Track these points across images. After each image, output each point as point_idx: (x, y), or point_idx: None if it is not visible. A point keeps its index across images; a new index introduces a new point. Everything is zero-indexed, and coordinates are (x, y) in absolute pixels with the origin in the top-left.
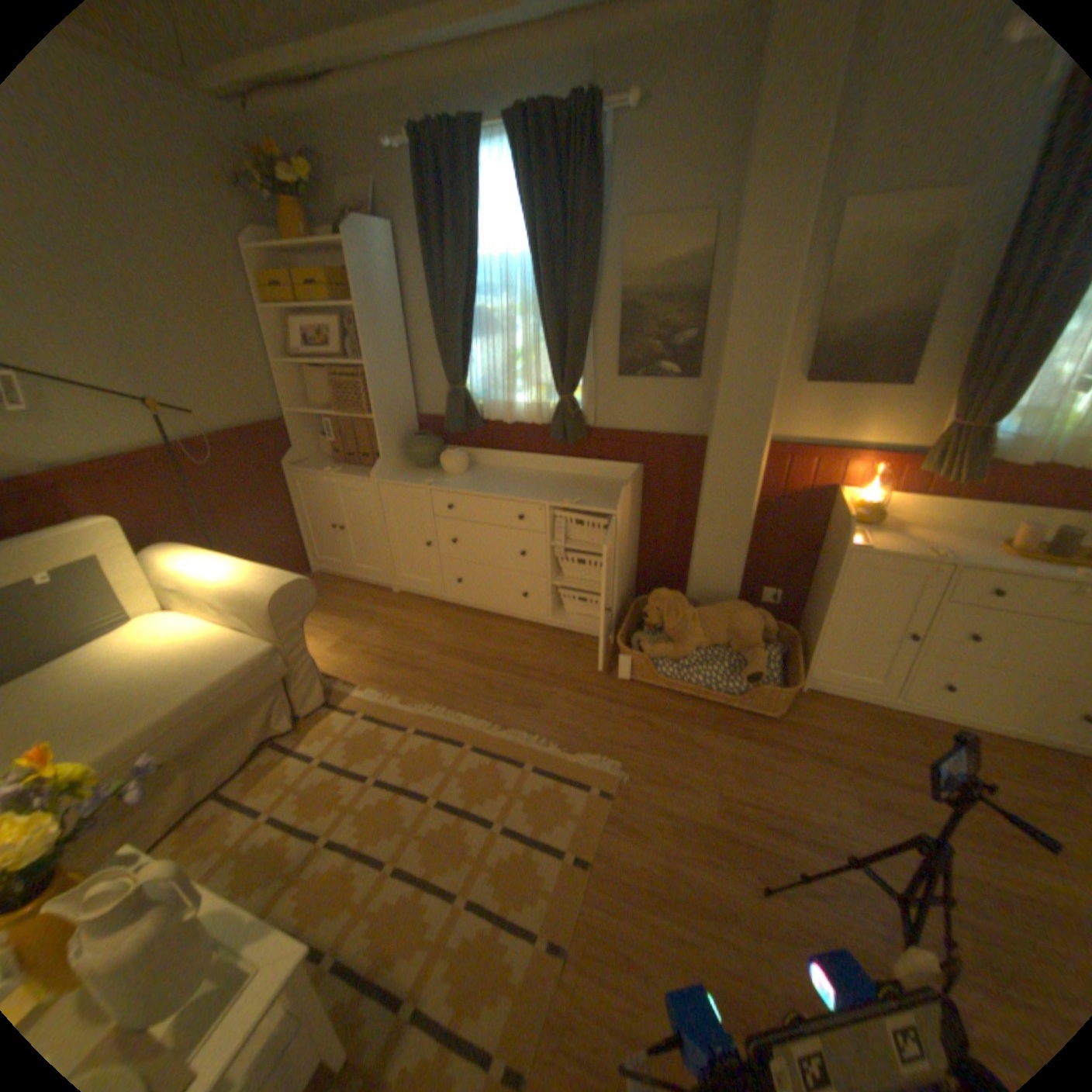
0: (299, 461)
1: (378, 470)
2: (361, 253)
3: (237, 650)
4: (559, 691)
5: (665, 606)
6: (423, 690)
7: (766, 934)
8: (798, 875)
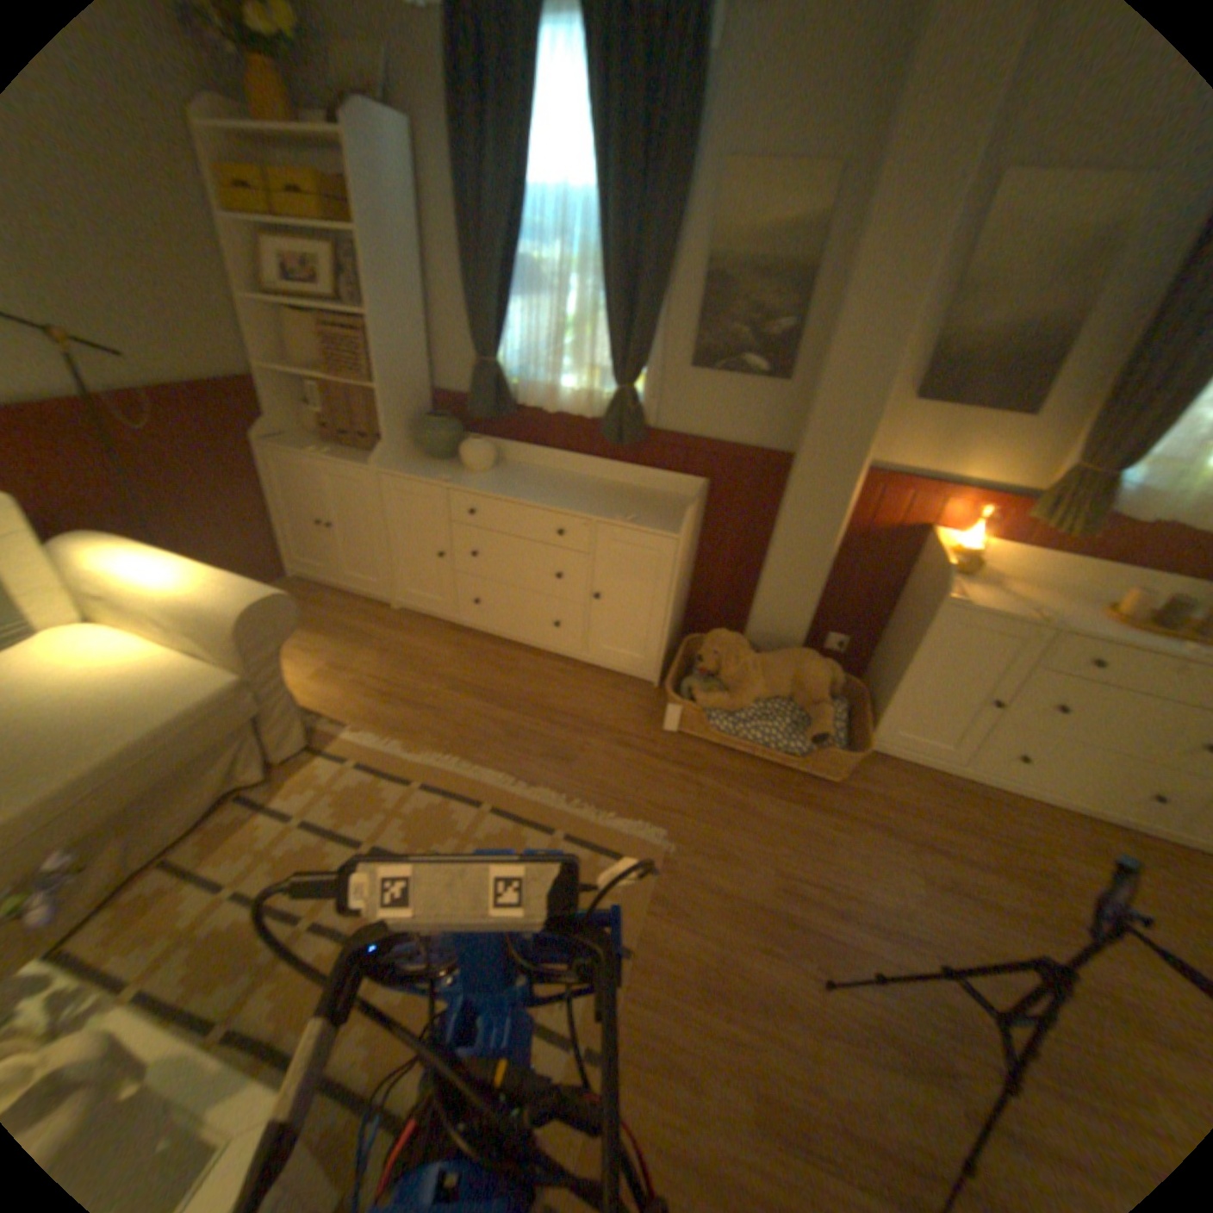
0: (276, 434)
1: (382, 456)
2: (369, 156)
3: (194, 681)
4: (595, 741)
5: (725, 650)
6: (432, 733)
7: (827, 1032)
8: (861, 964)
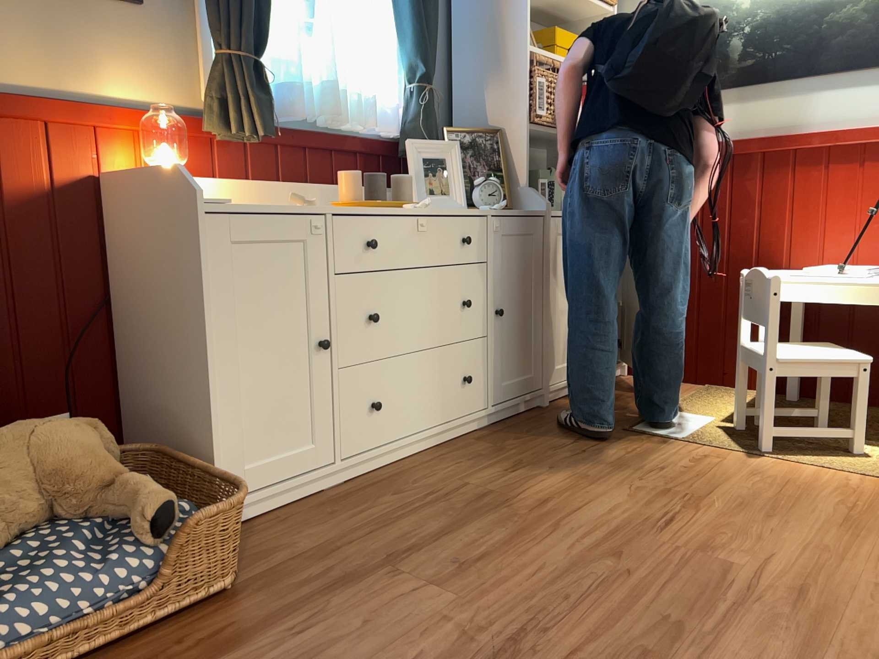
0: None
1: None
2: None
3: None
4: None
5: None
6: None
7: None
8: None
